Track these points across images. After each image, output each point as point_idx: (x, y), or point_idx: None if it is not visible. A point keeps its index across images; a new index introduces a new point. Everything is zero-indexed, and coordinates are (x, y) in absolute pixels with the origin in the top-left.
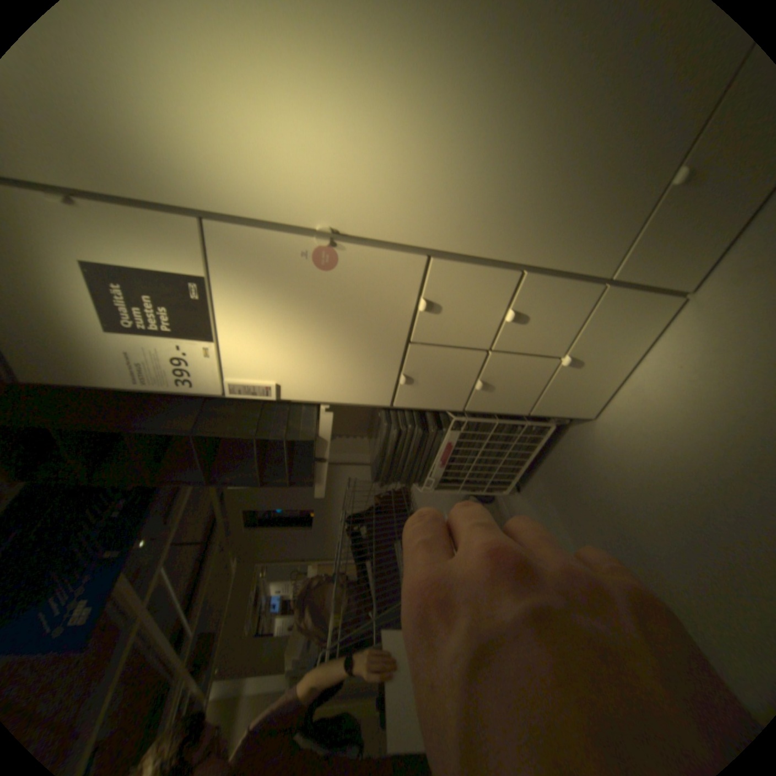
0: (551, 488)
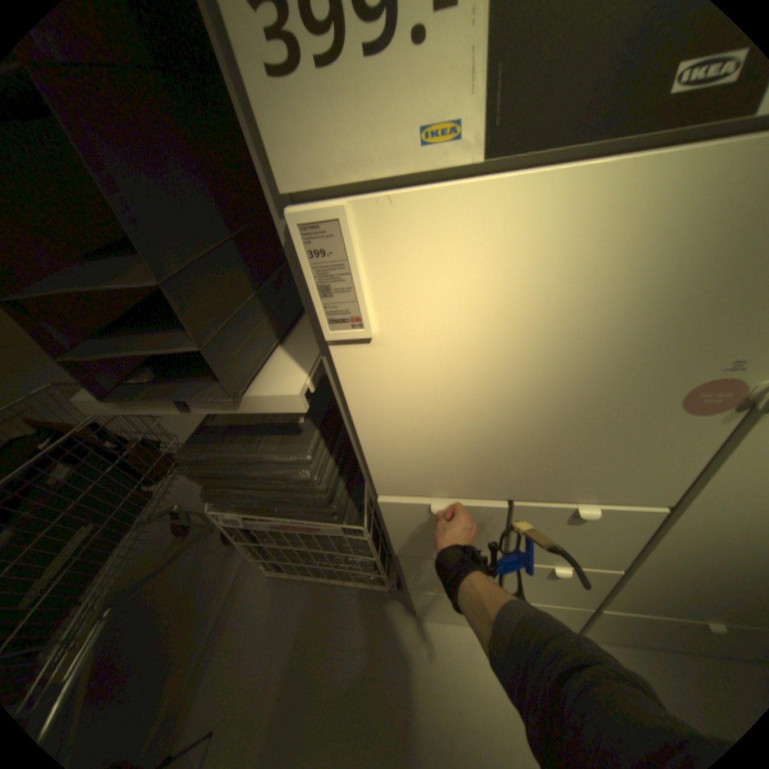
0: (307, 612)
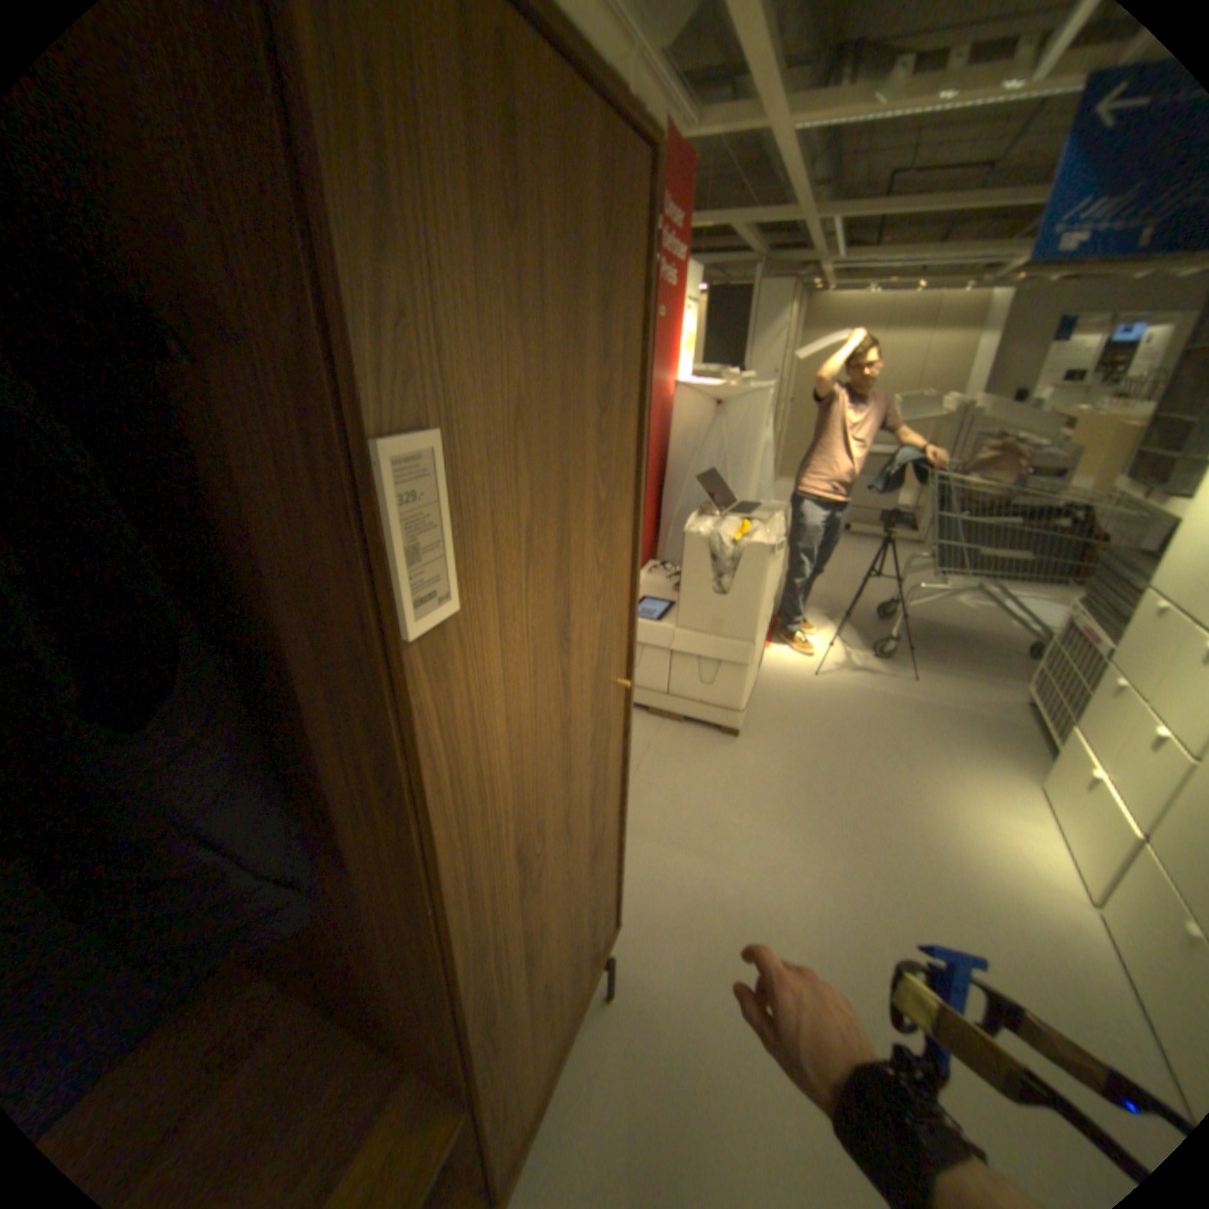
0: (1013, 724)
